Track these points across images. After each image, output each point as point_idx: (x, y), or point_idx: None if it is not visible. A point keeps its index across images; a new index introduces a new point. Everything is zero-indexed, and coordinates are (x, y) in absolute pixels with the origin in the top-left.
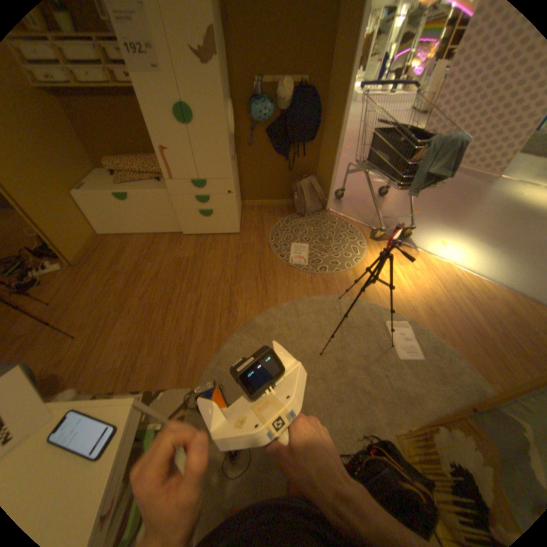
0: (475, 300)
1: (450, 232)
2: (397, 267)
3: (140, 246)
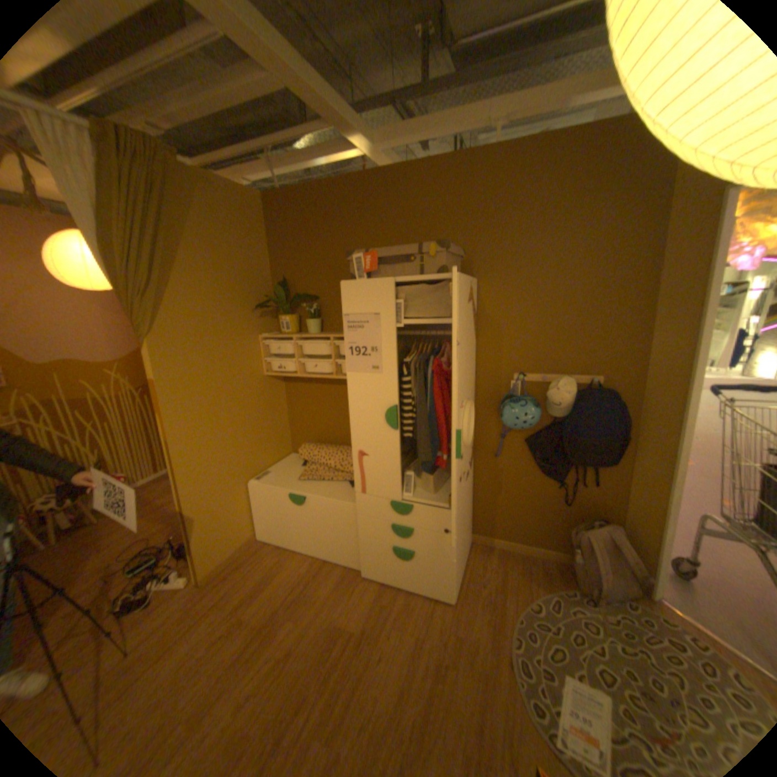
0: None
1: None
2: None
3: (295, 580)
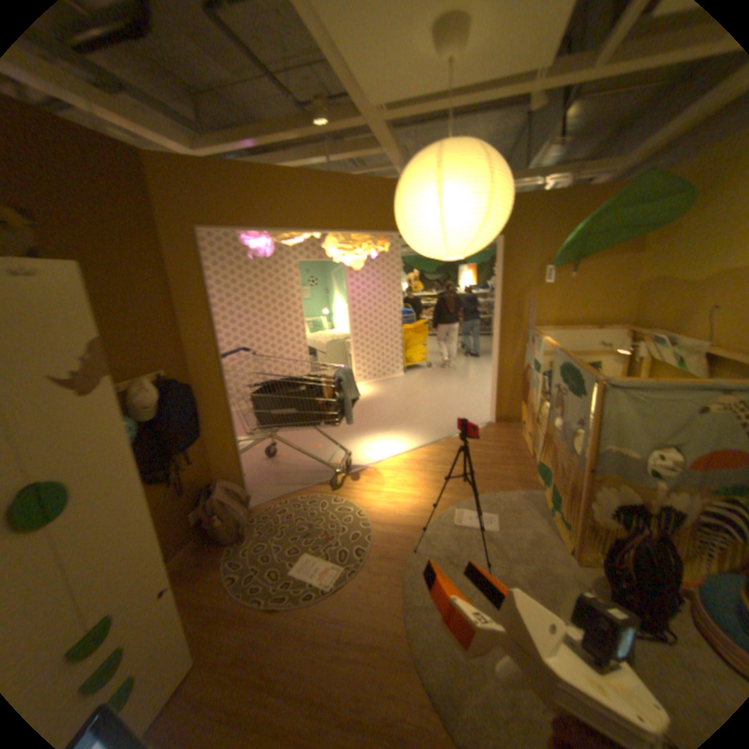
0: (438, 463)
1: (358, 442)
2: (384, 489)
3: None
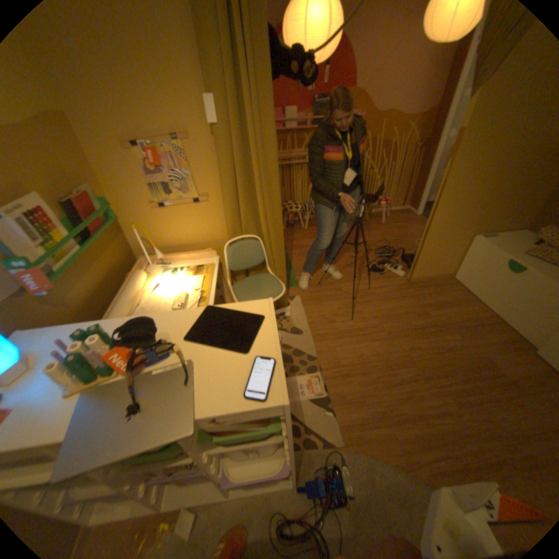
0: None
1: None
2: None
3: (474, 316)
